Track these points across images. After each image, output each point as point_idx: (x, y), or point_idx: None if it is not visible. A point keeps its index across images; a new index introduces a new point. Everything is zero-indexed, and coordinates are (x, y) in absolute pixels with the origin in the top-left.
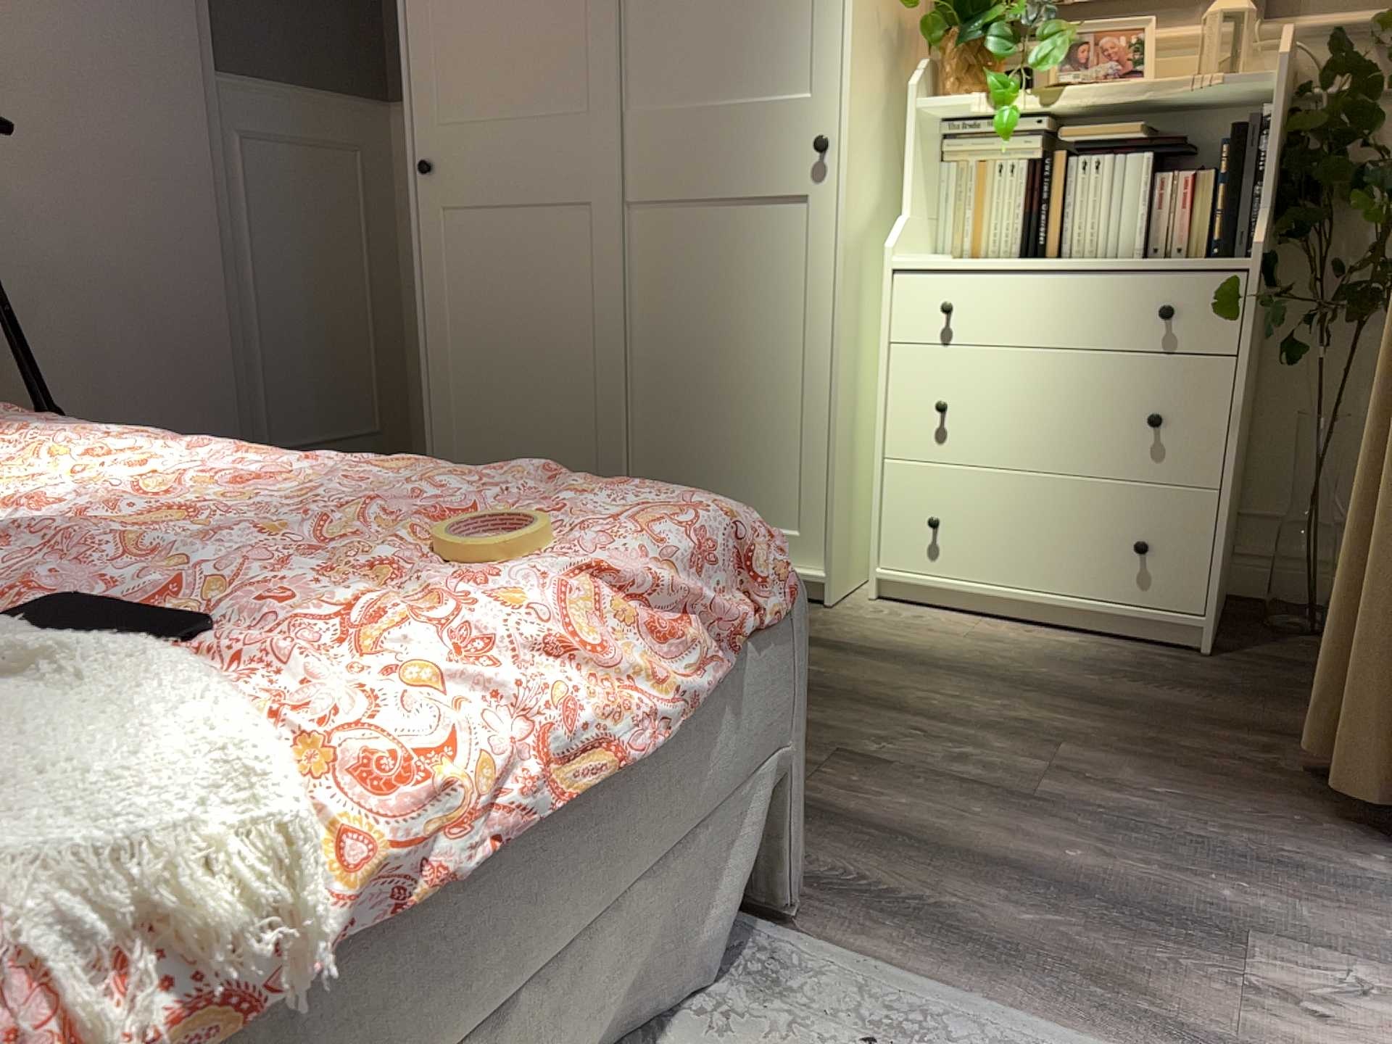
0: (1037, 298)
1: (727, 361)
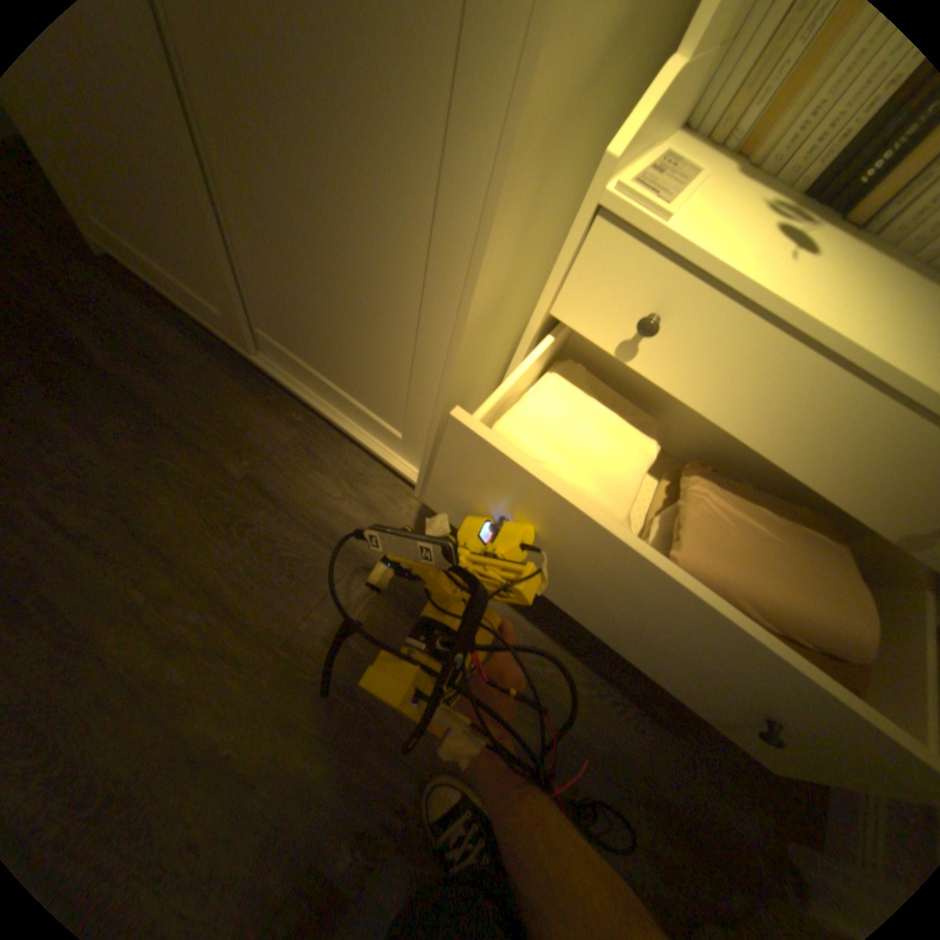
0: (798, 386)
1: (326, 230)
